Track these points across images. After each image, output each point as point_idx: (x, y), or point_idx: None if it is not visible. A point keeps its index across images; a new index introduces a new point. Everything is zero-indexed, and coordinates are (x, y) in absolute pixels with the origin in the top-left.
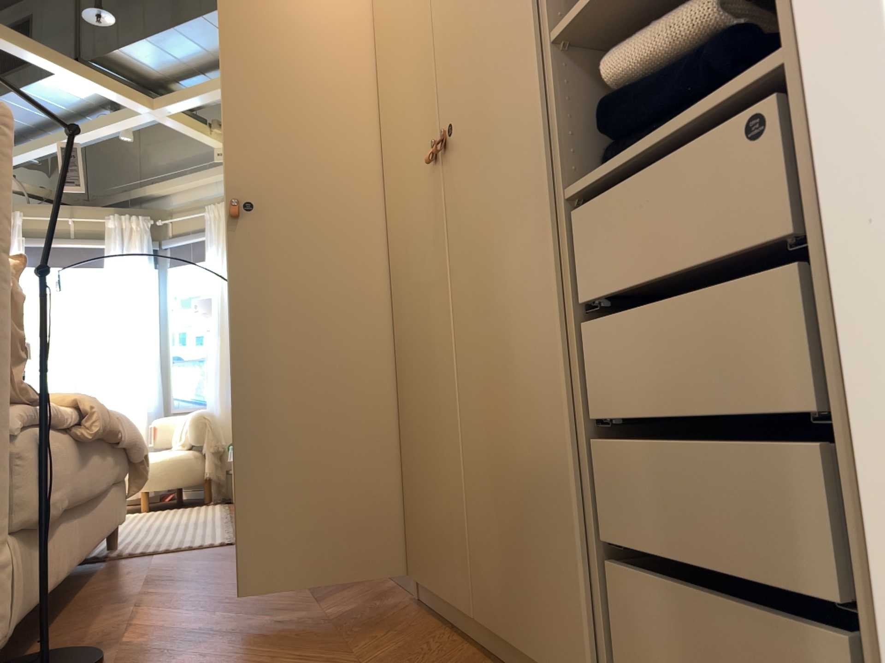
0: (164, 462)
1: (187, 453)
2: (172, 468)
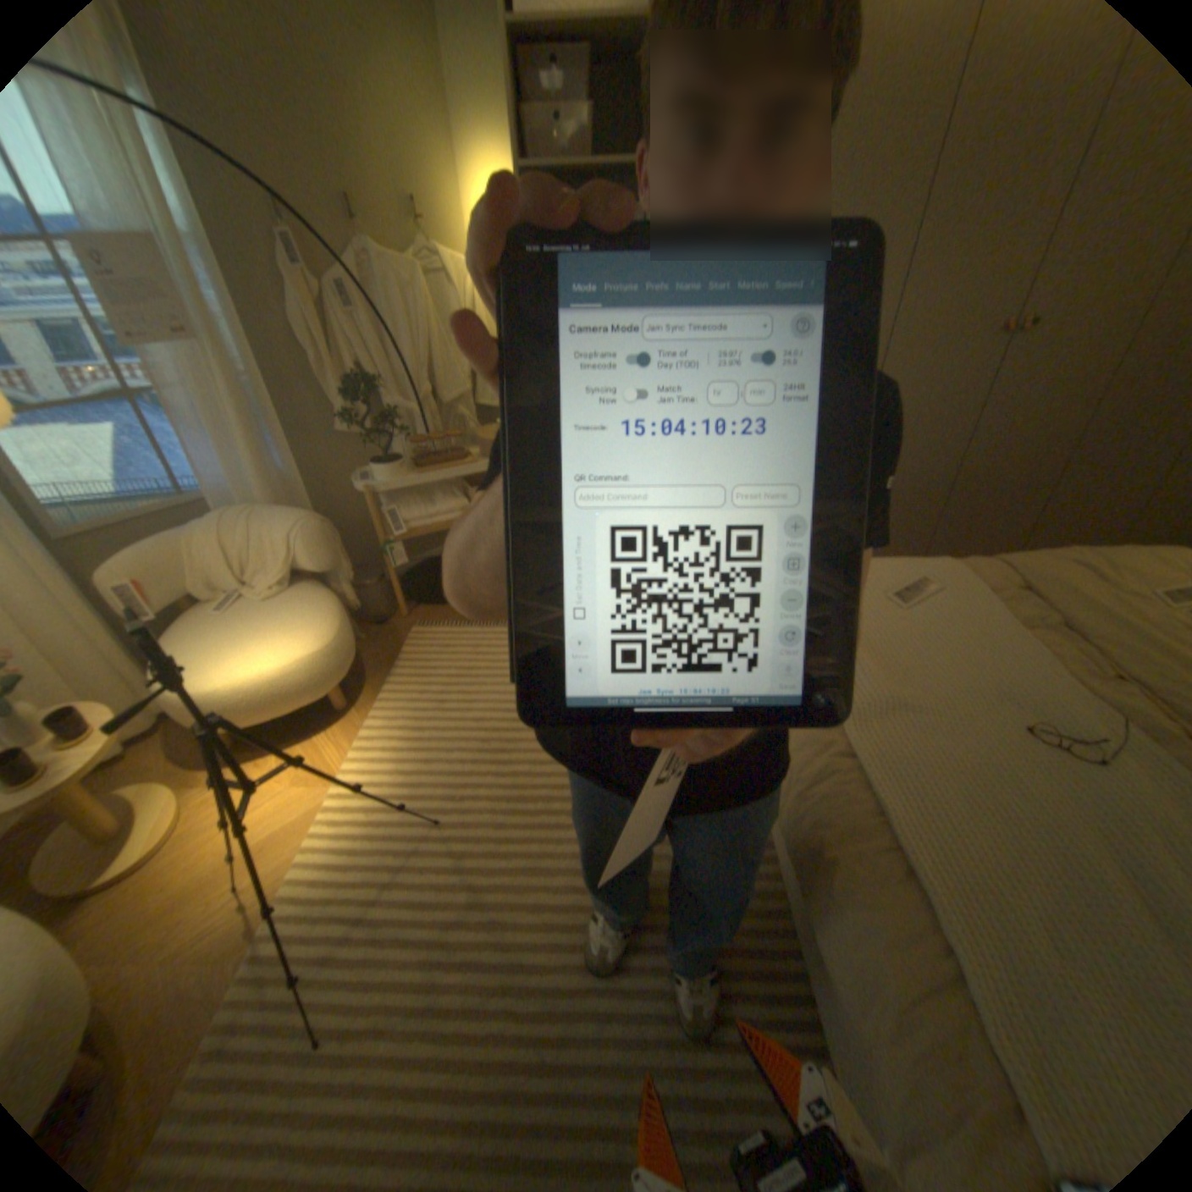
0: (341, 633)
1: (332, 602)
2: (350, 635)
